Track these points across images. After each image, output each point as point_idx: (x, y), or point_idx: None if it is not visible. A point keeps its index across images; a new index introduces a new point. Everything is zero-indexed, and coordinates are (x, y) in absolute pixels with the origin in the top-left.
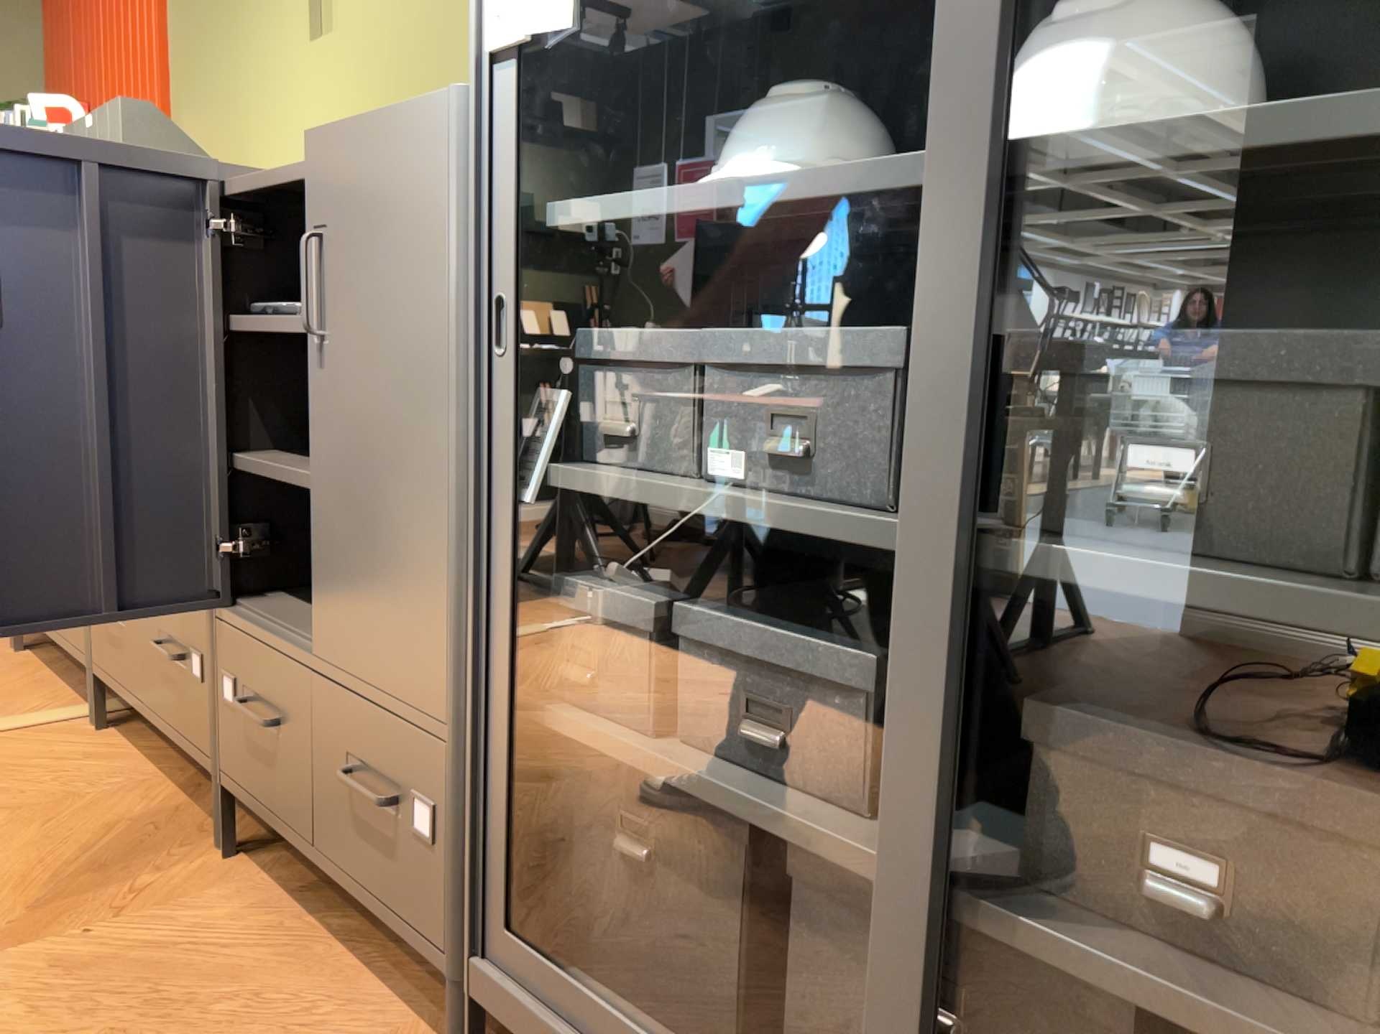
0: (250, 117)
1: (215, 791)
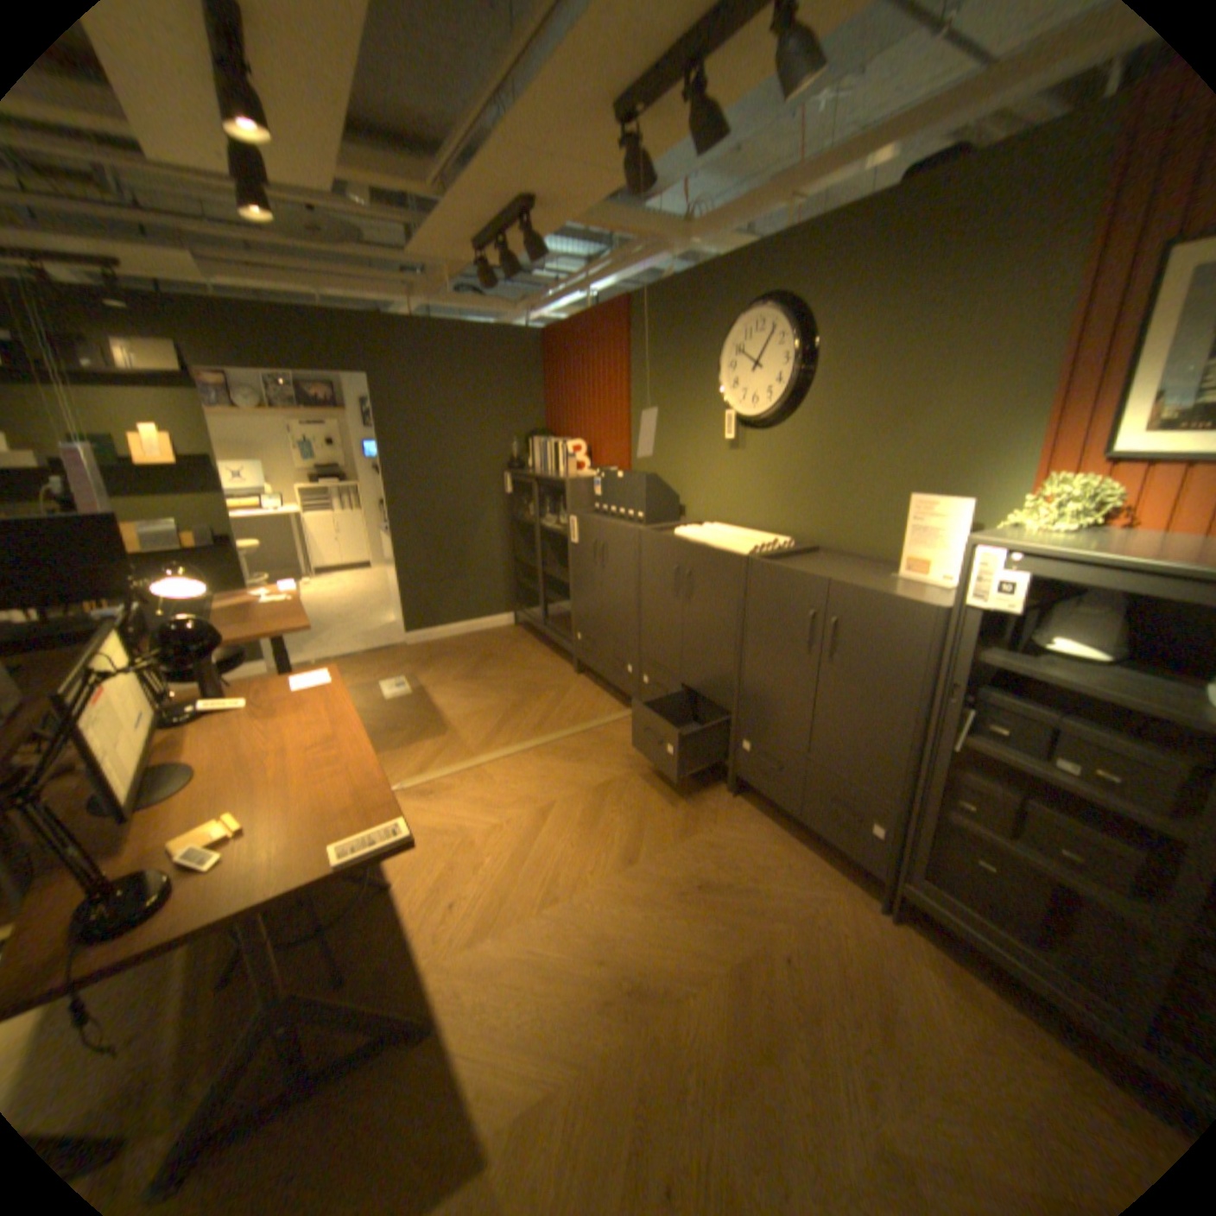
0: (685, 469)
1: (730, 774)
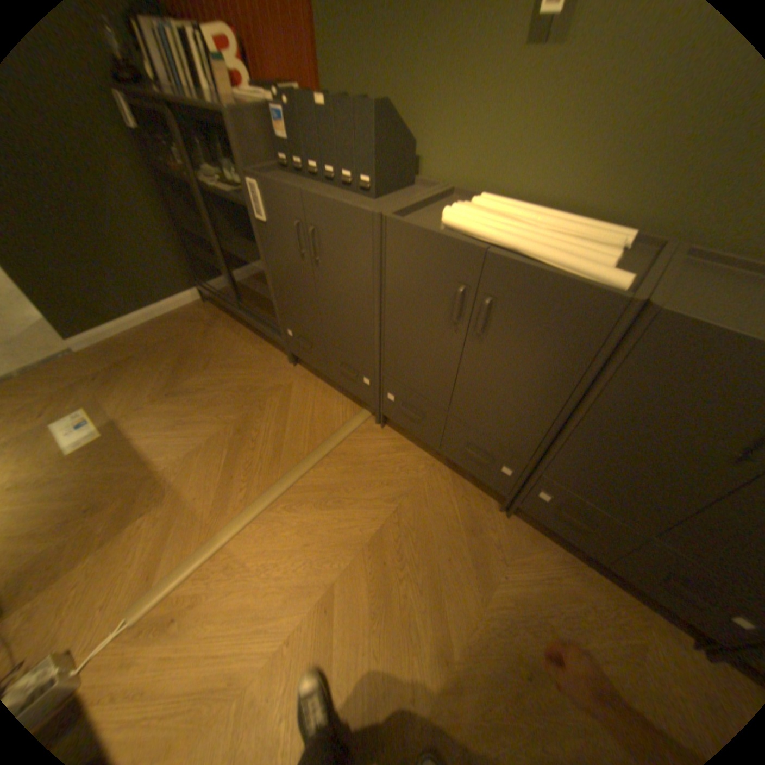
0: (423, 86)
1: (506, 501)
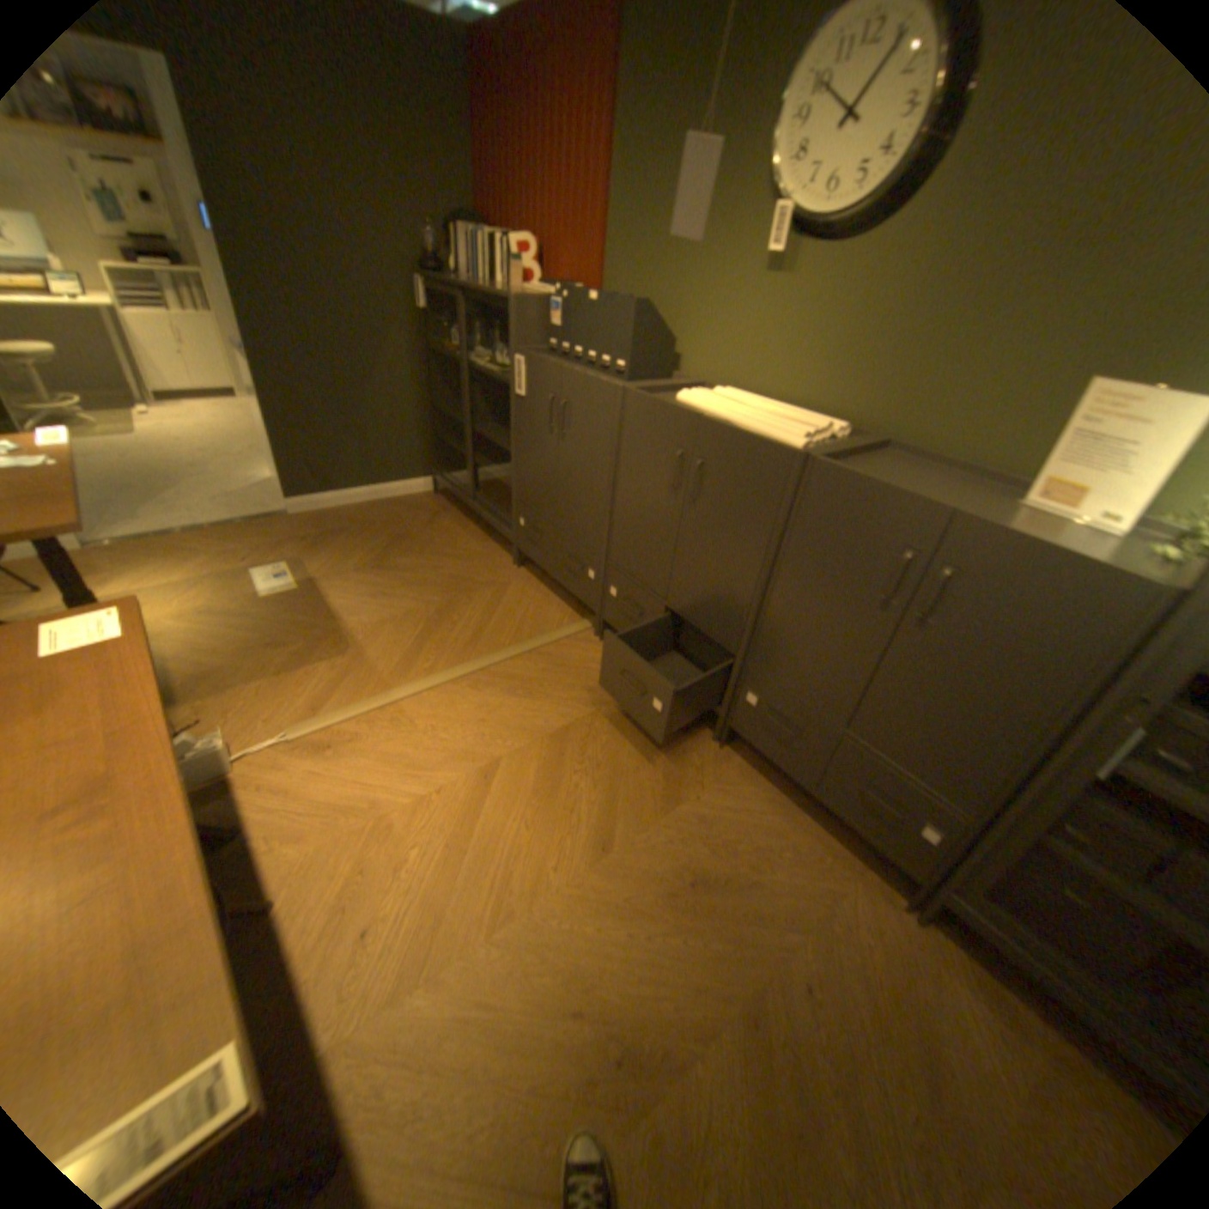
0: (687, 295)
1: (719, 720)
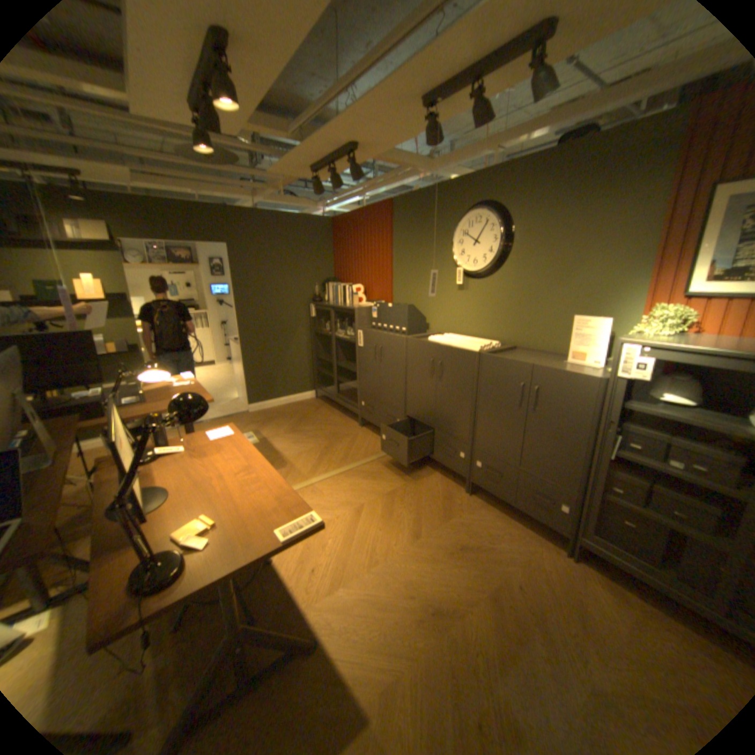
0: (429, 301)
1: (467, 481)
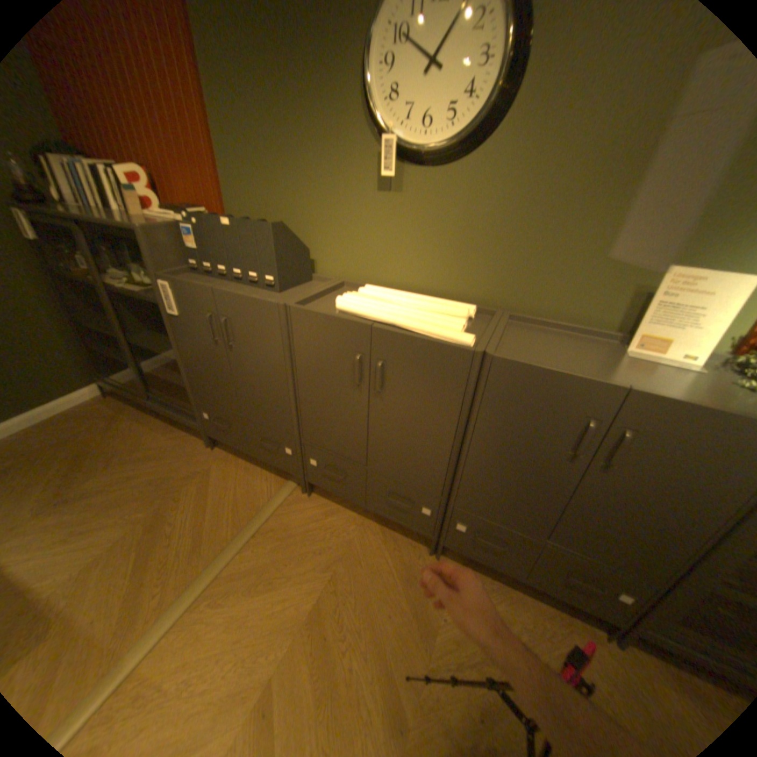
0: (311, 213)
1: (434, 543)
